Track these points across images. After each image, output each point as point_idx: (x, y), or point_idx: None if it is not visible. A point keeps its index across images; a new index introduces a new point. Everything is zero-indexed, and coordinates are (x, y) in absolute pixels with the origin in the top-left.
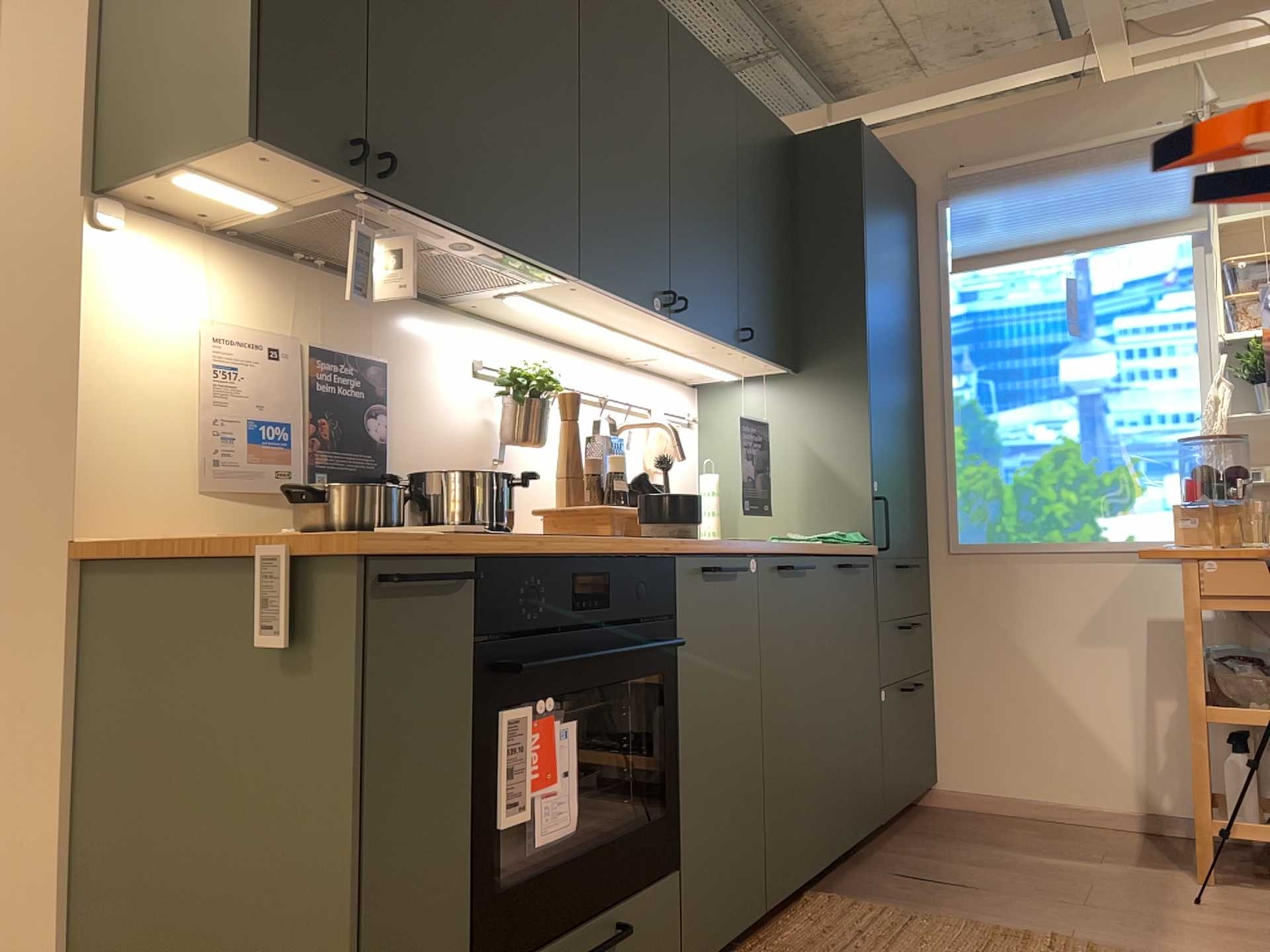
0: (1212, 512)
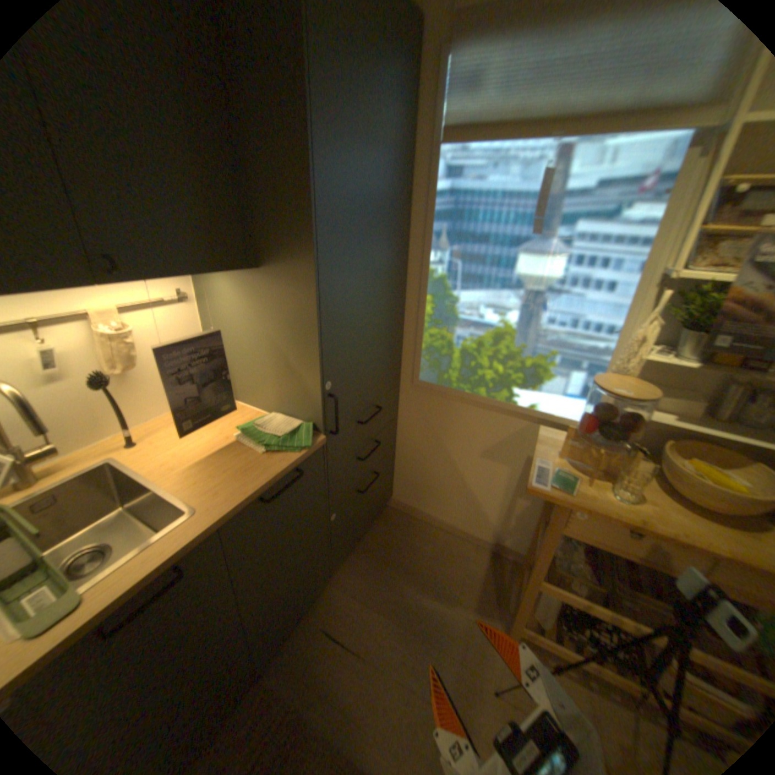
0: (602, 461)
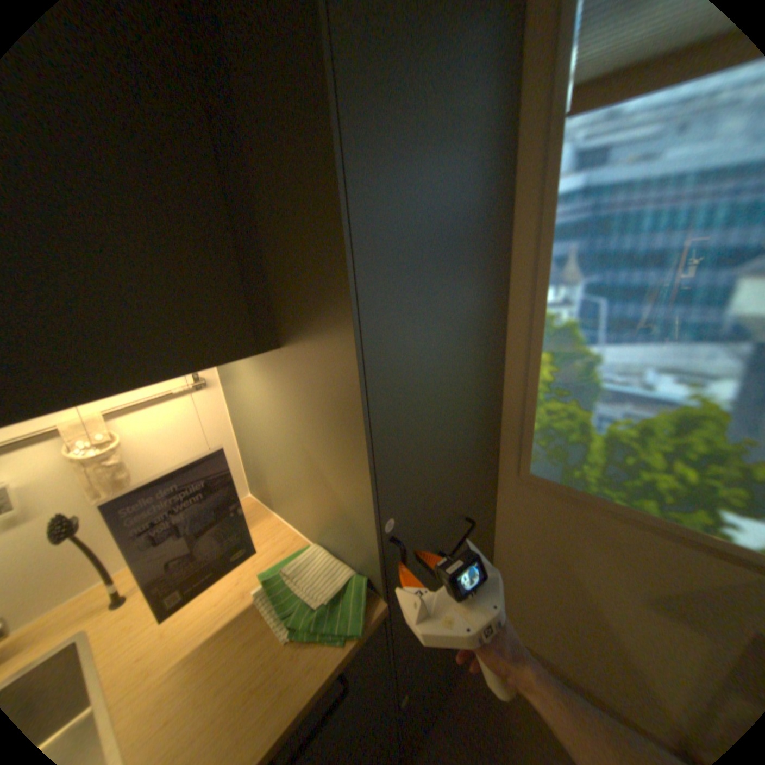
0: None
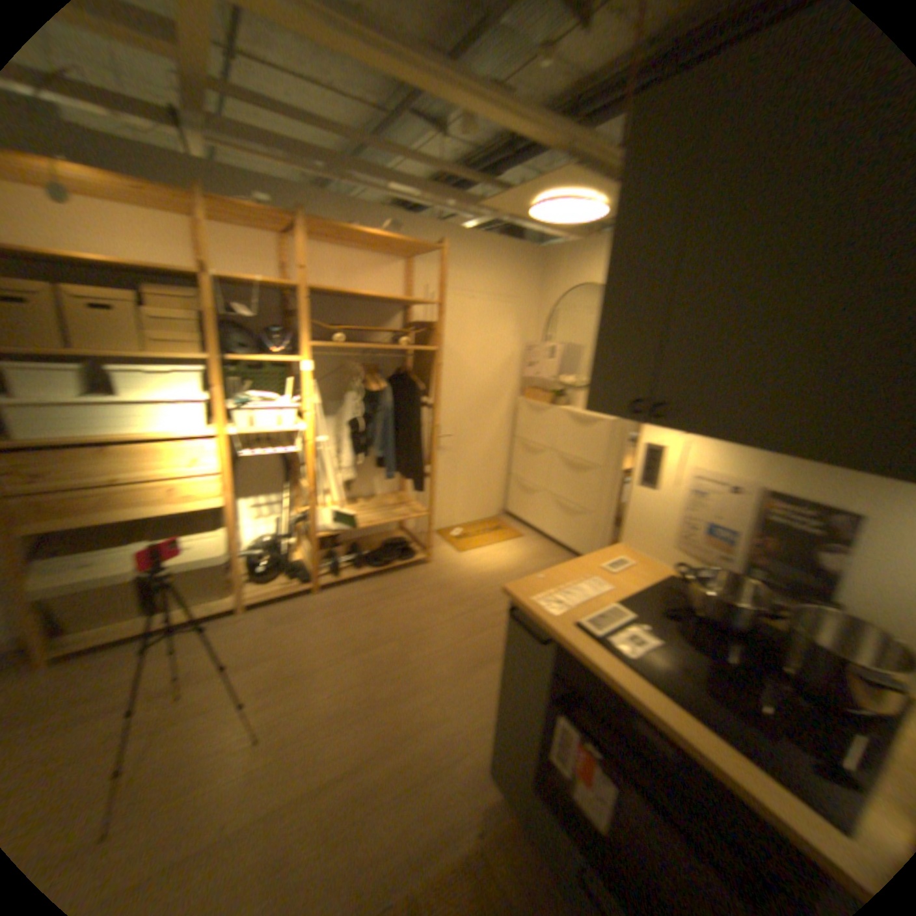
0: None
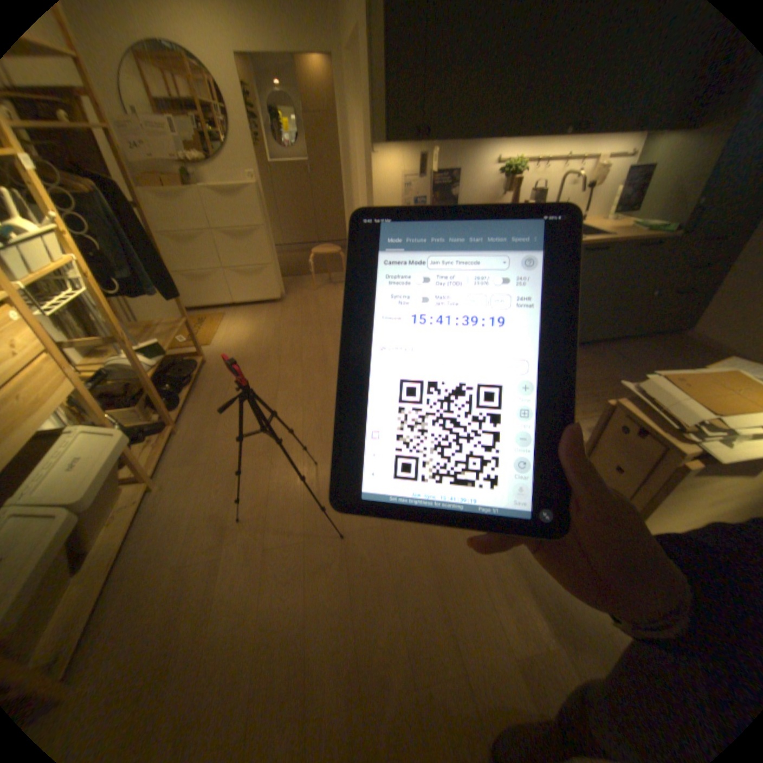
0: None
